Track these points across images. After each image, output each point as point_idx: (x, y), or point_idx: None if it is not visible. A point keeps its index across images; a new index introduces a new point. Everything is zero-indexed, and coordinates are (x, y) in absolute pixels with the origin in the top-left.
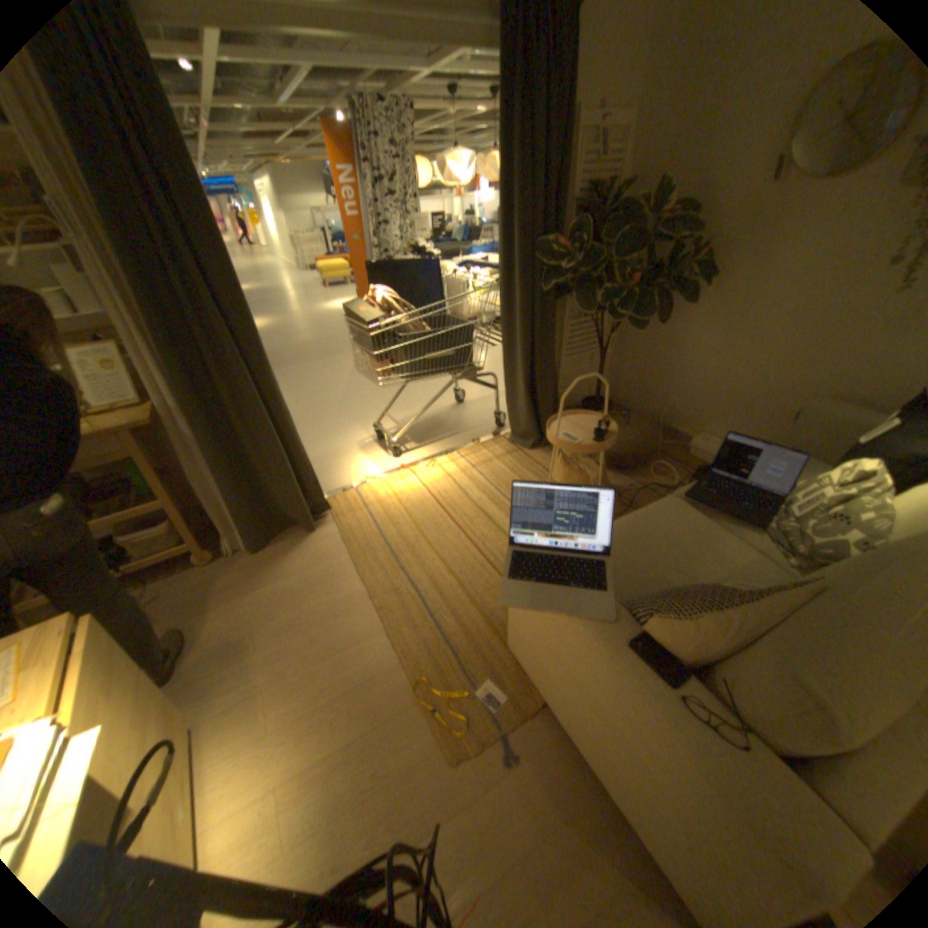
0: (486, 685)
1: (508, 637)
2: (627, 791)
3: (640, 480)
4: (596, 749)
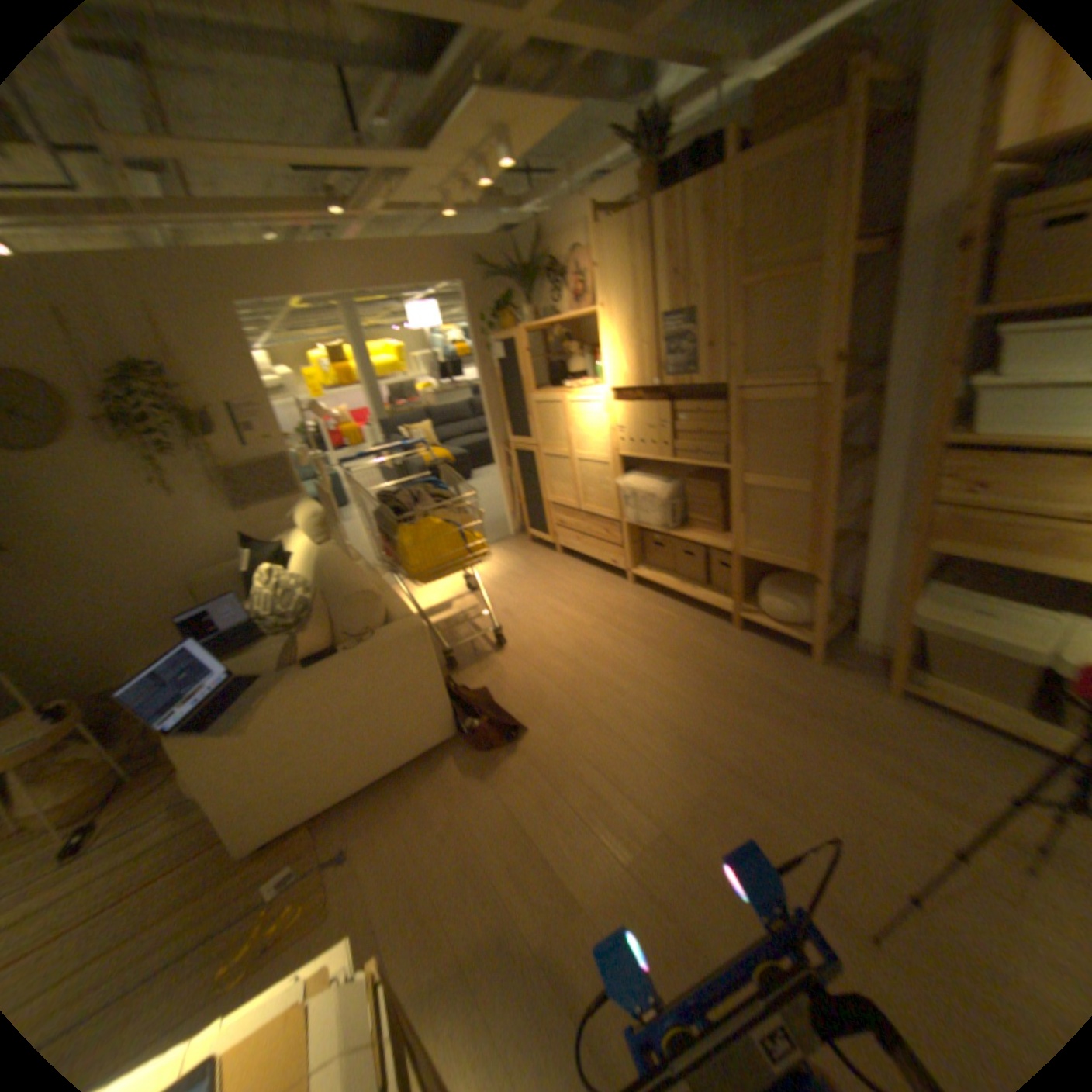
0: (260, 893)
1: (227, 847)
2: (378, 742)
3: (122, 741)
4: (350, 758)
